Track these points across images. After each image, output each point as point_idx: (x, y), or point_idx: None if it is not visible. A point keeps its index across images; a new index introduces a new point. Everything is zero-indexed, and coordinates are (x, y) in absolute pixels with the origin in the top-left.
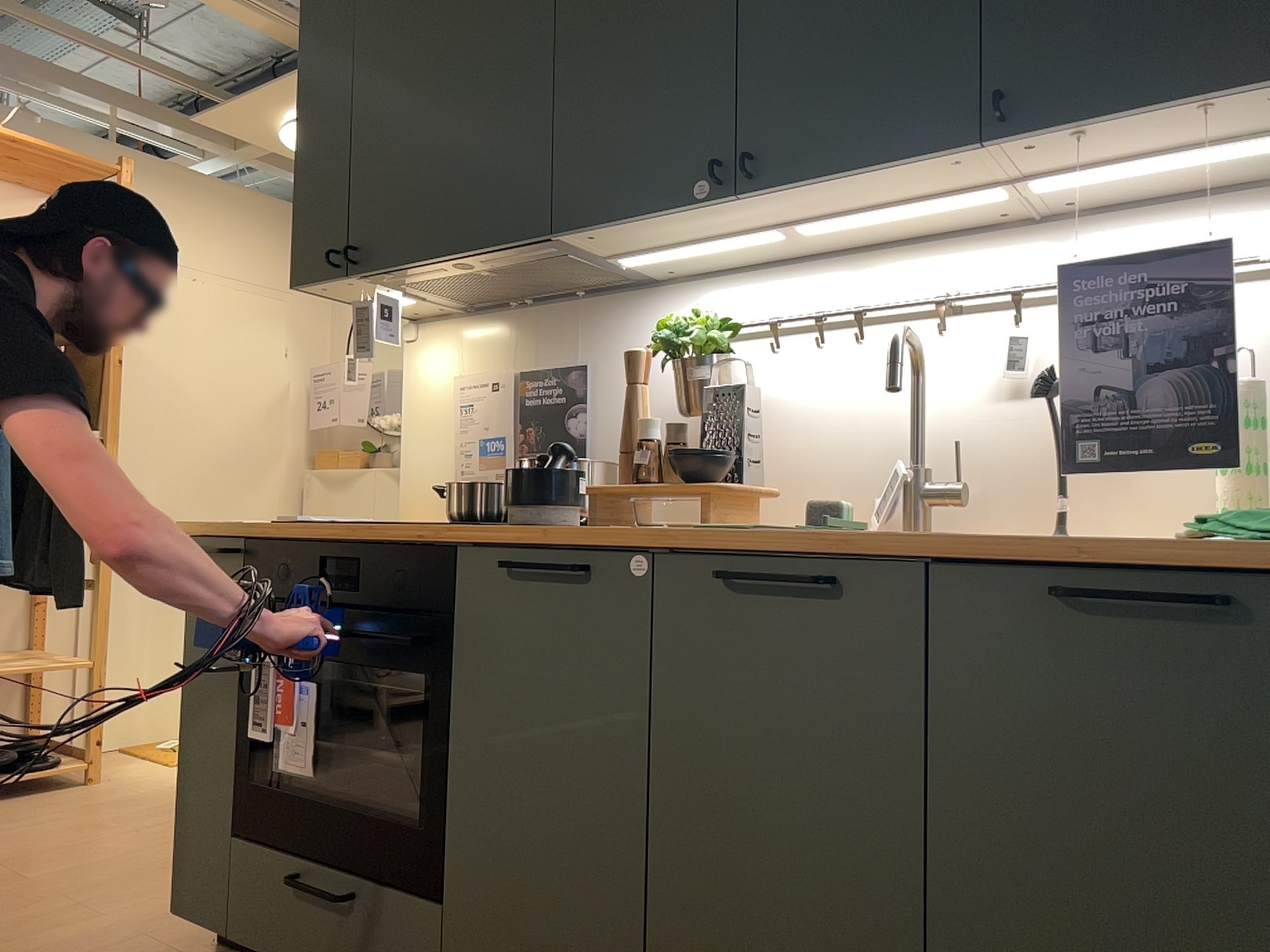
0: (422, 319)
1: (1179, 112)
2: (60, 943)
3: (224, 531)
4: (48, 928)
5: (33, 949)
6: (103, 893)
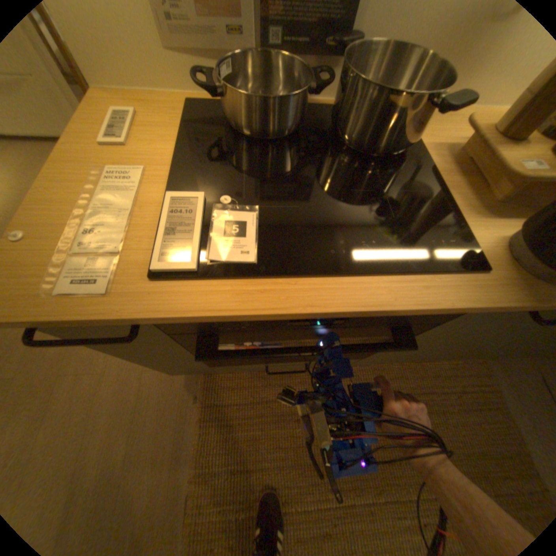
0: None
1: None
2: (111, 403)
3: (96, 322)
4: (89, 399)
5: (106, 415)
6: (75, 359)
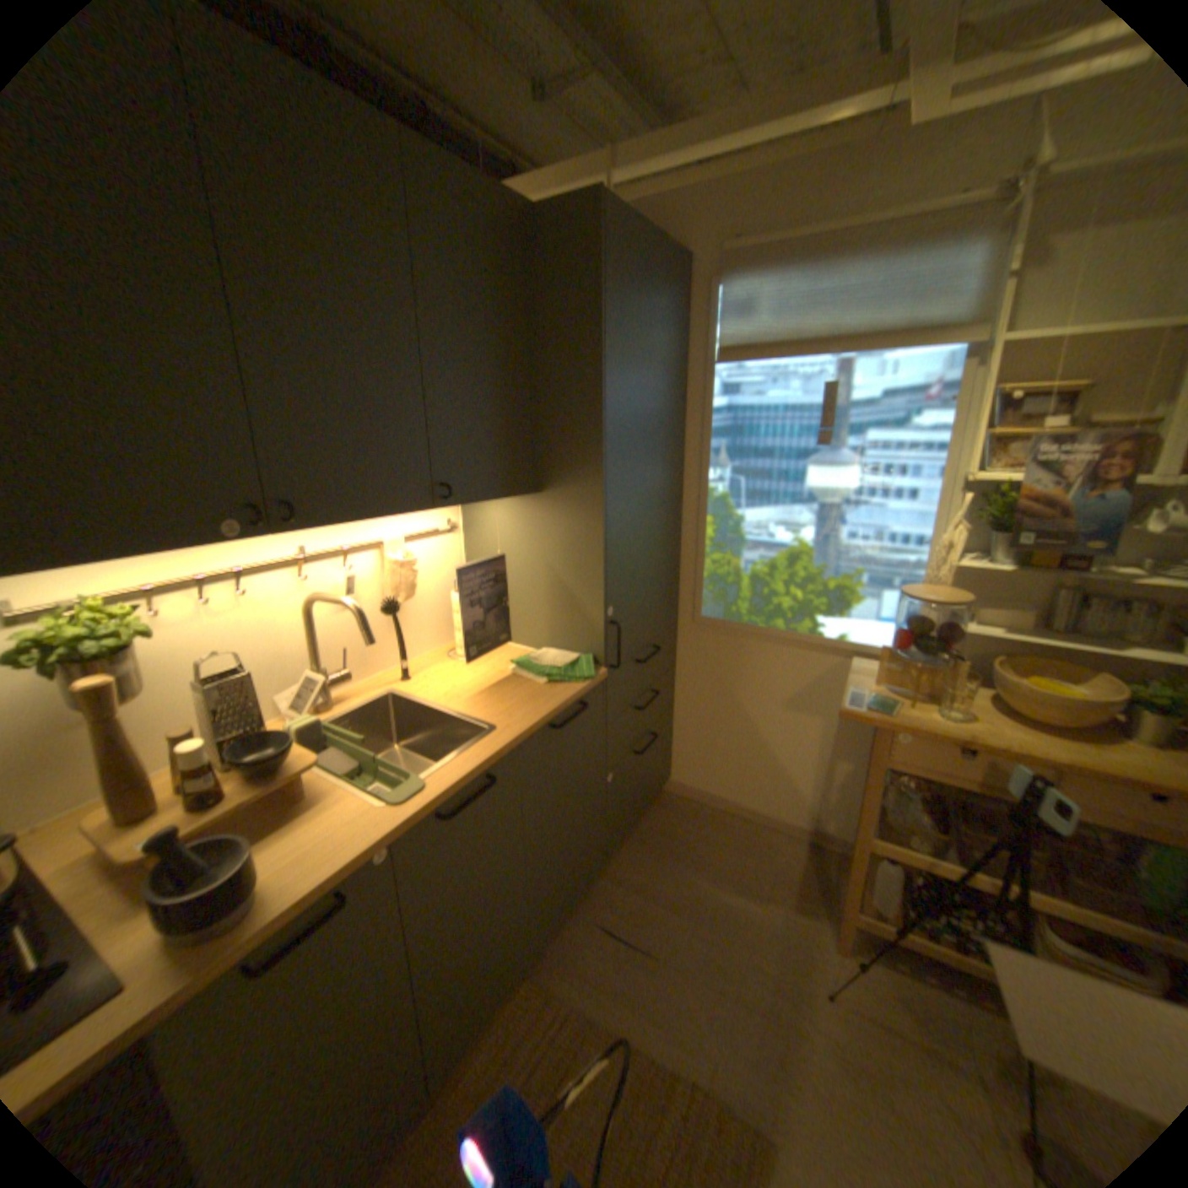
0: None
1: (492, 499)
2: None
3: None
4: None
5: None
6: None
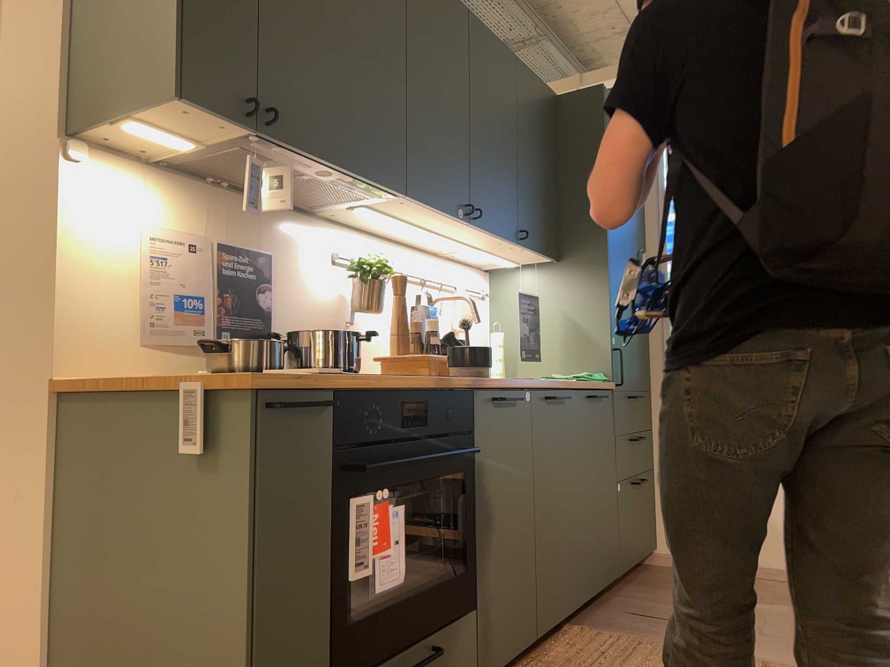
0: (86, 141)
1: (537, 254)
2: None
3: (316, 383)
4: None
5: None
6: None
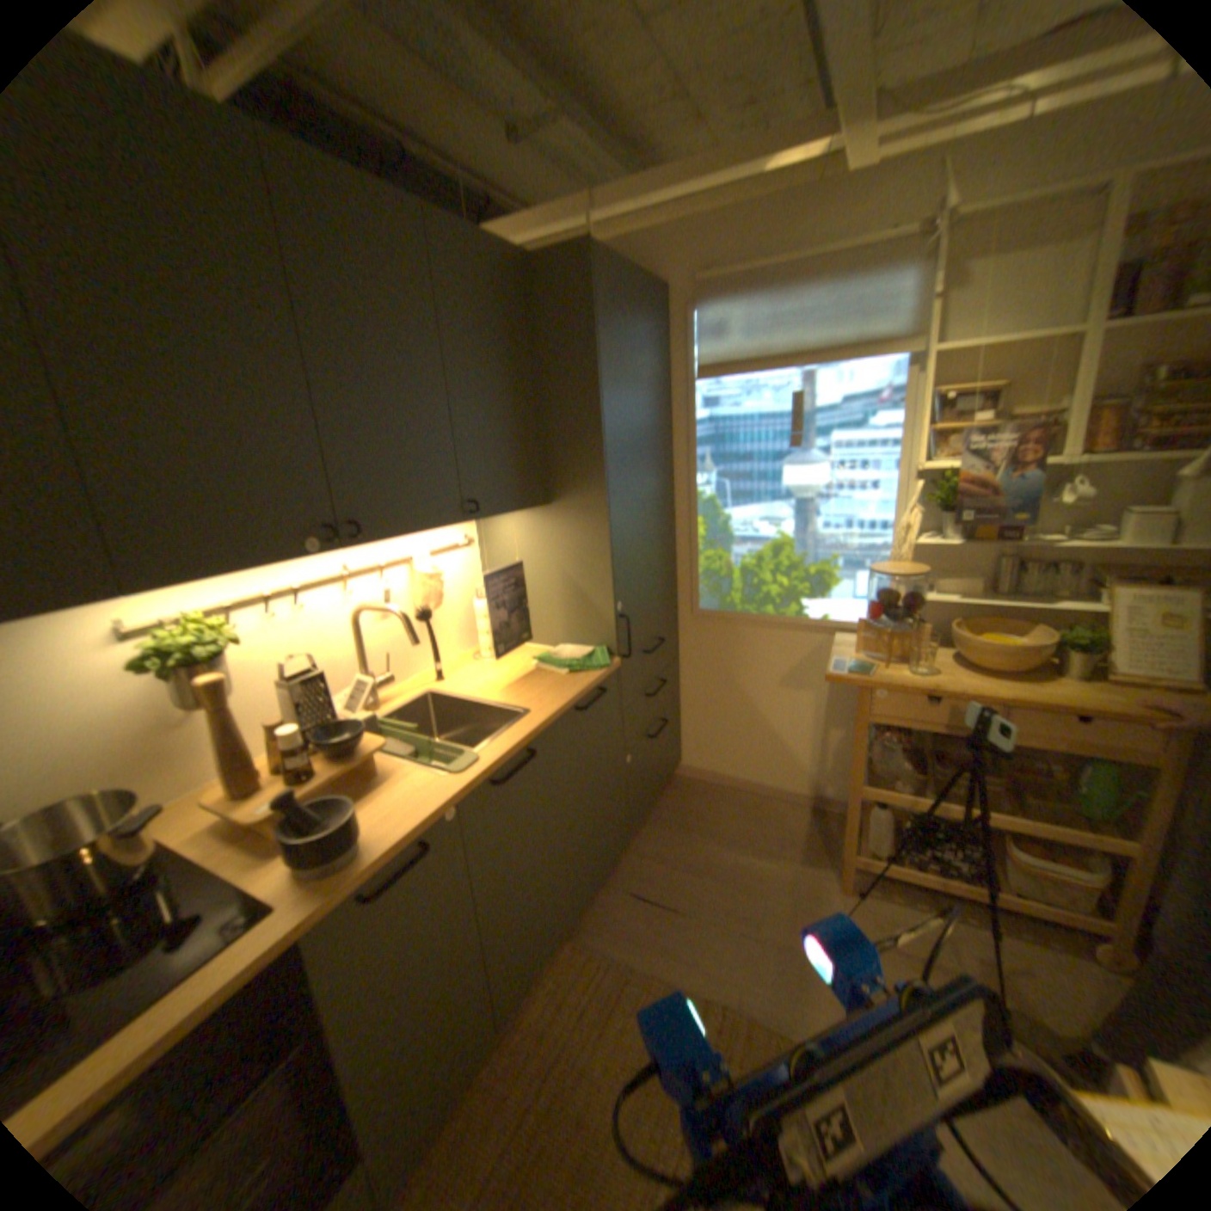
0: None
1: (509, 513)
2: None
3: None
4: None
5: None
6: None
